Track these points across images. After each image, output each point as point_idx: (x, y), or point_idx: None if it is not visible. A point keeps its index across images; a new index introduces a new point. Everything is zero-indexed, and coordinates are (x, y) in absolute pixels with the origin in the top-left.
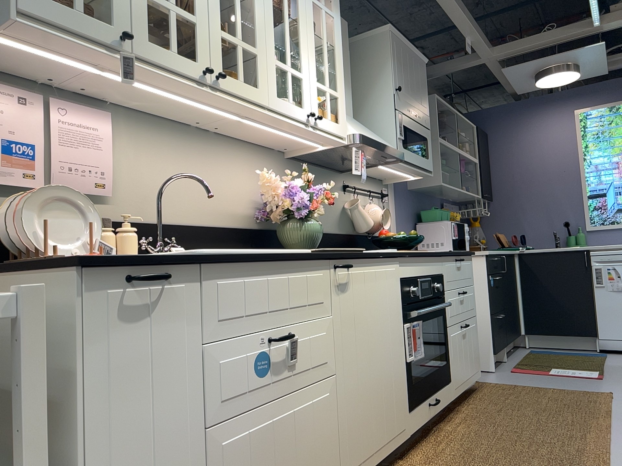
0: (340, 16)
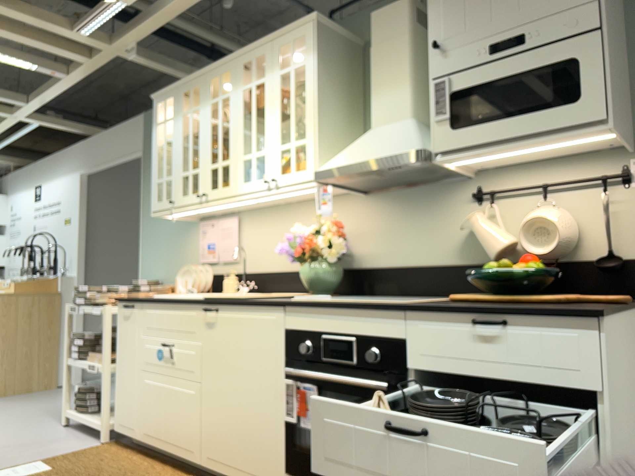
0: (314, 53)
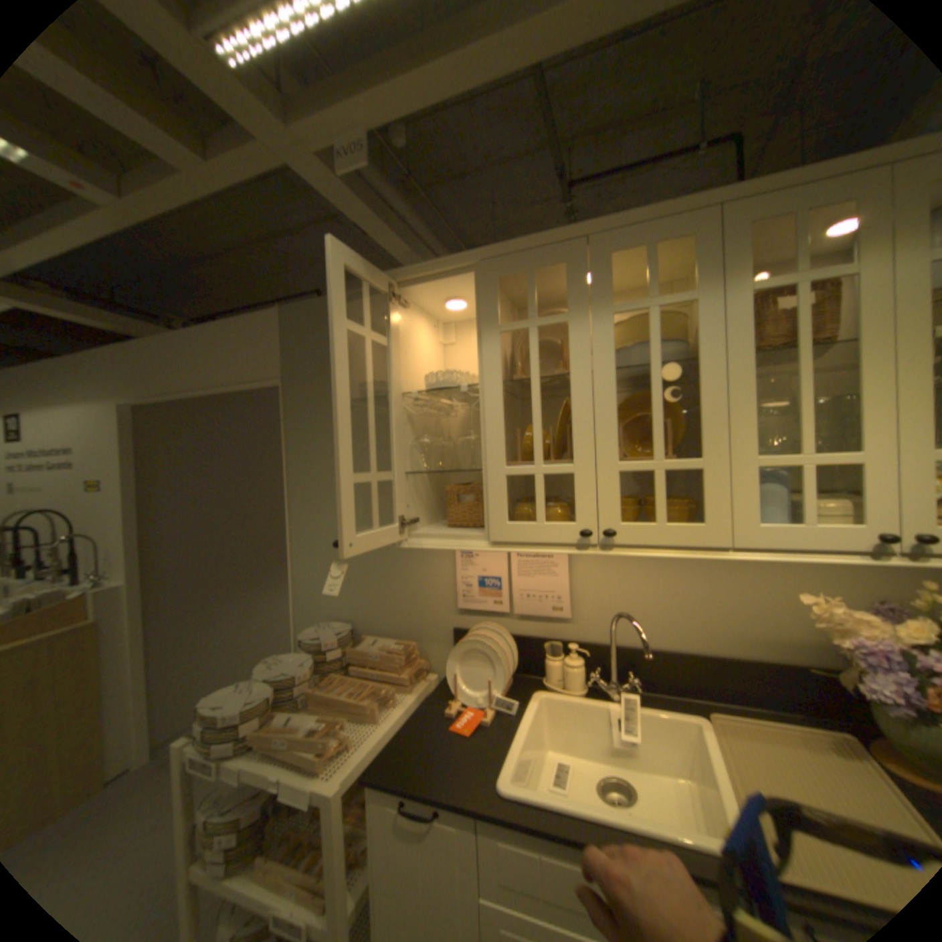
0: None
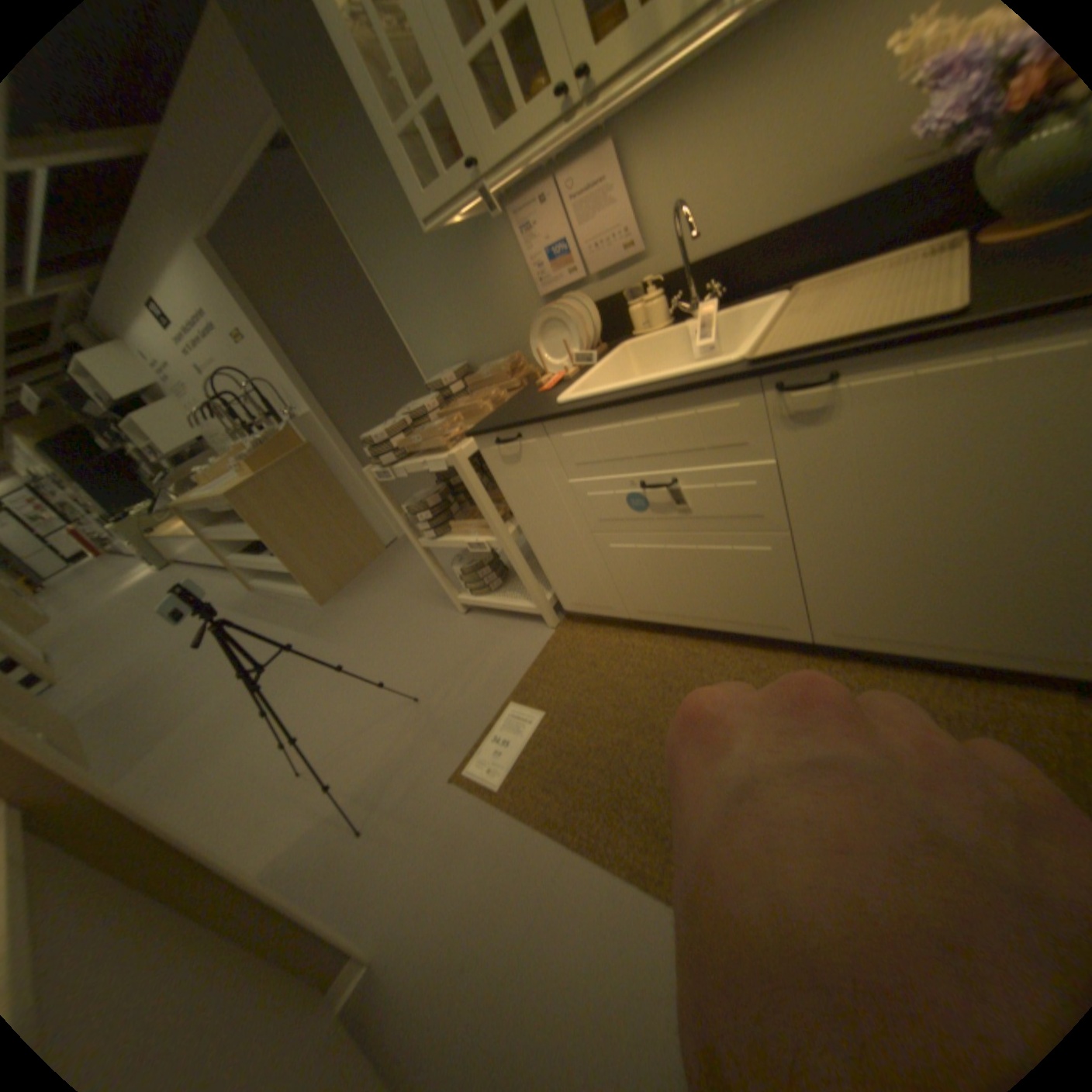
0: None
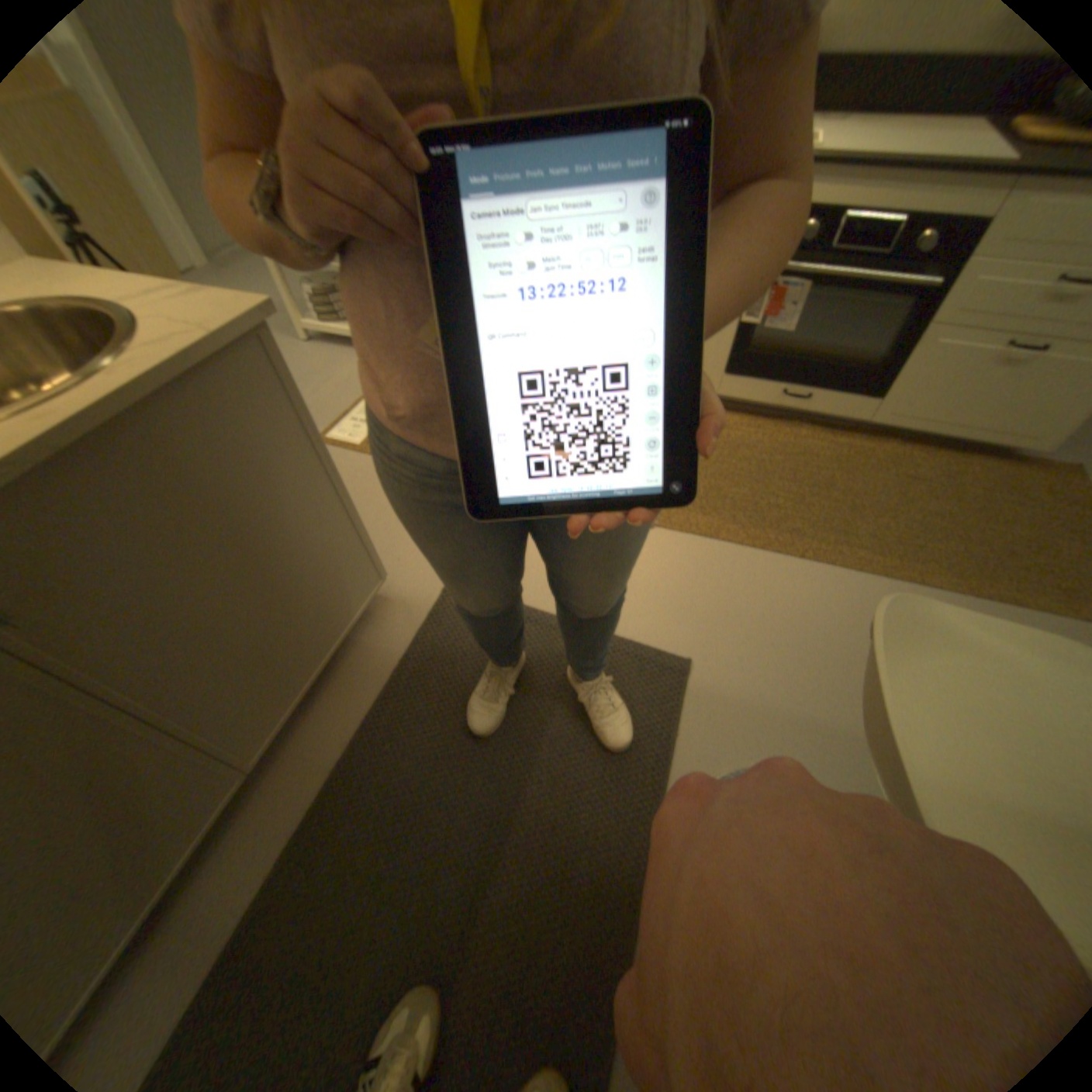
0: None
